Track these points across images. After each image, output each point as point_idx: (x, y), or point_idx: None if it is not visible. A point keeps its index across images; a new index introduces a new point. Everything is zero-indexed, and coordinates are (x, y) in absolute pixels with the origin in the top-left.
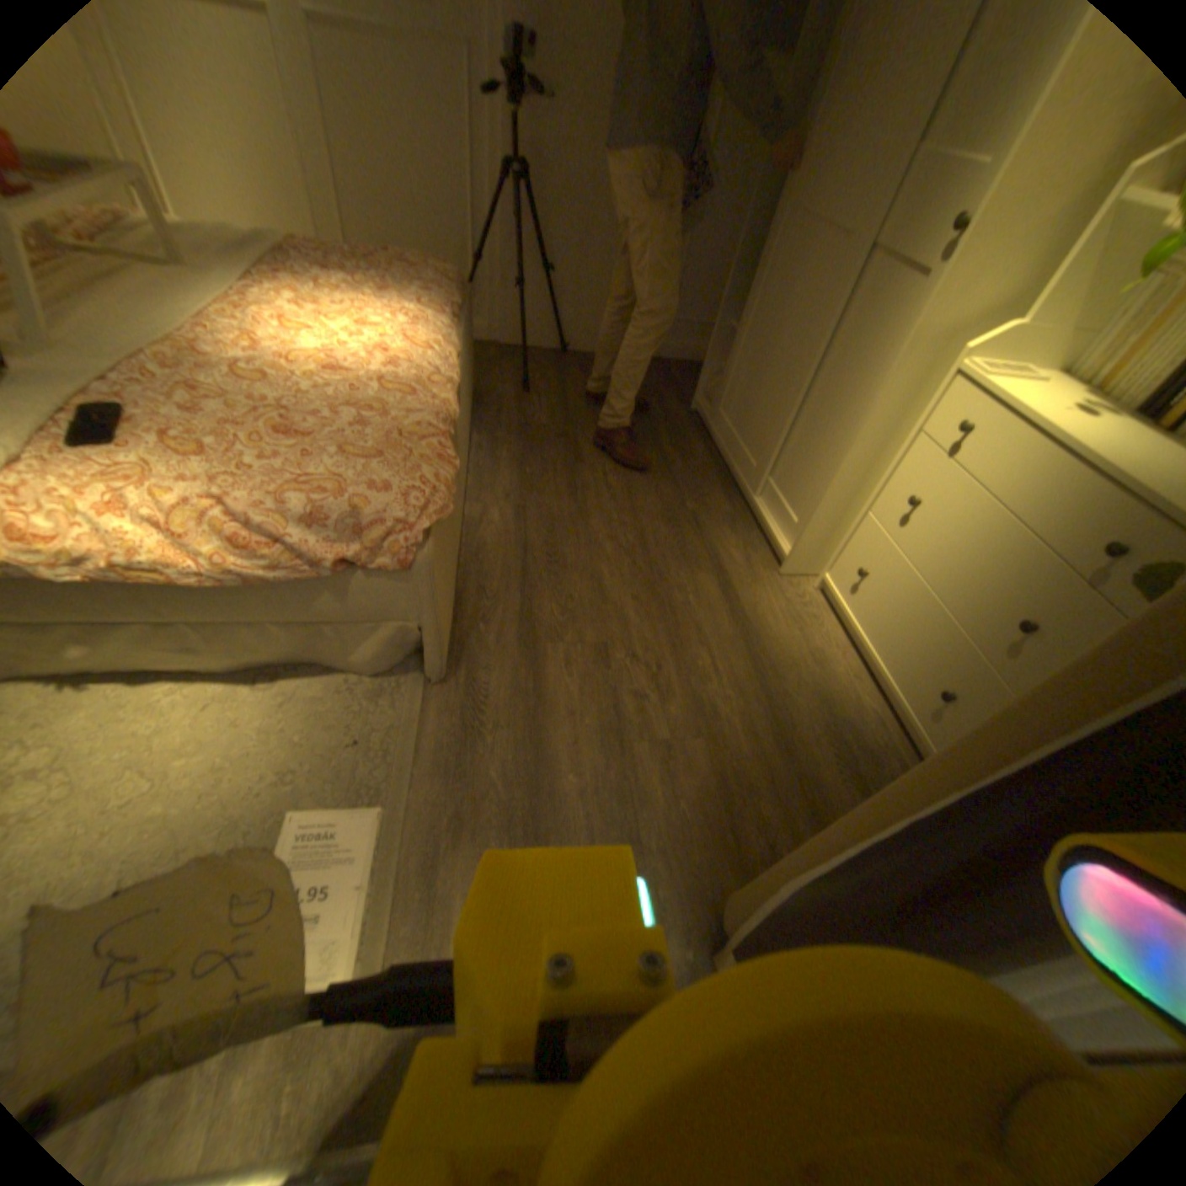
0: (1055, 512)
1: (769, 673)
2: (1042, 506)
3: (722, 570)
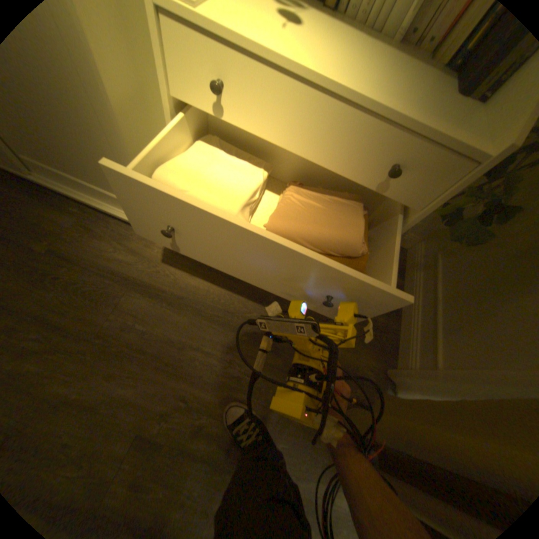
0: (334, 150)
1: (228, 319)
2: (322, 148)
3: (130, 280)
